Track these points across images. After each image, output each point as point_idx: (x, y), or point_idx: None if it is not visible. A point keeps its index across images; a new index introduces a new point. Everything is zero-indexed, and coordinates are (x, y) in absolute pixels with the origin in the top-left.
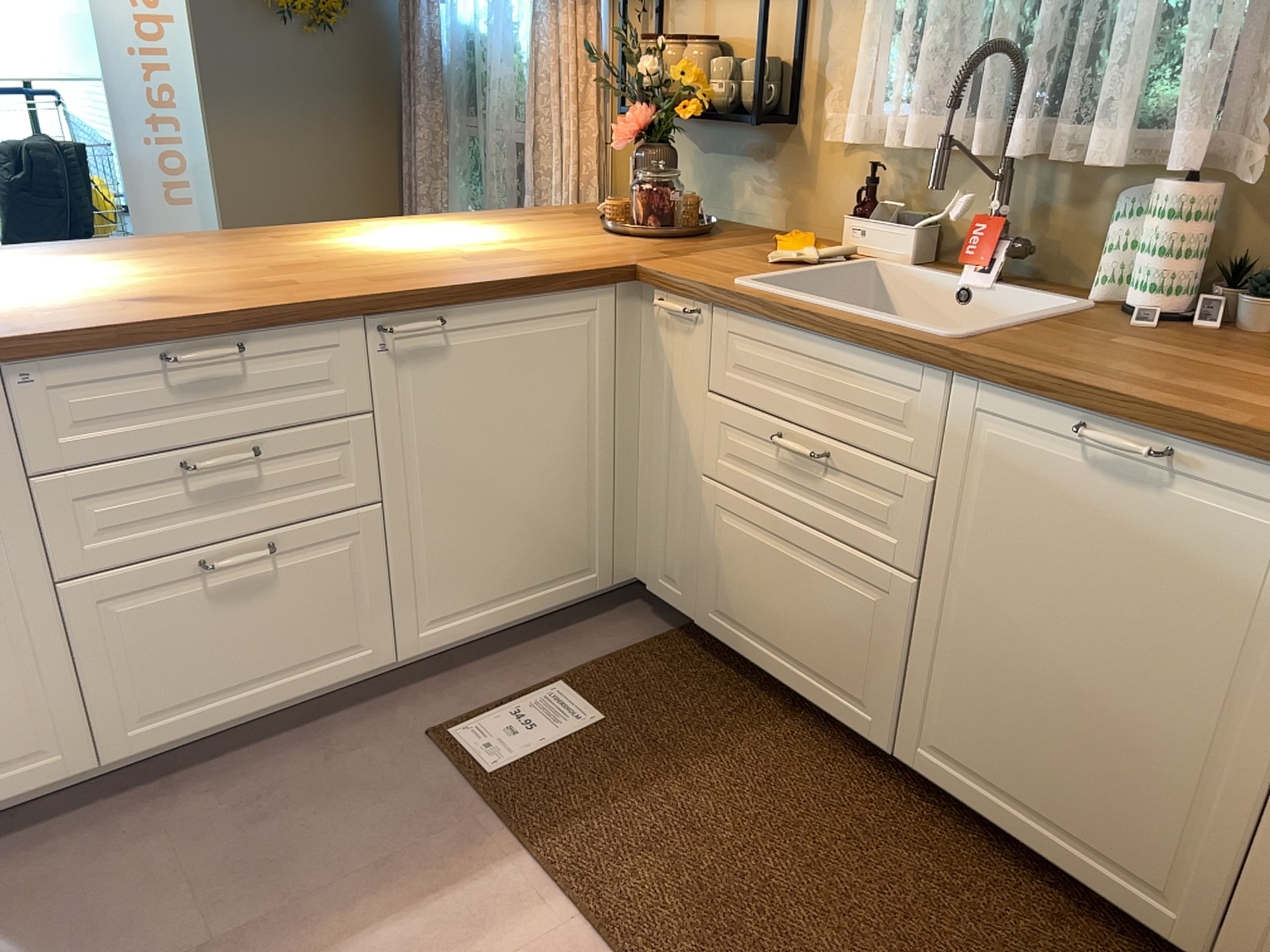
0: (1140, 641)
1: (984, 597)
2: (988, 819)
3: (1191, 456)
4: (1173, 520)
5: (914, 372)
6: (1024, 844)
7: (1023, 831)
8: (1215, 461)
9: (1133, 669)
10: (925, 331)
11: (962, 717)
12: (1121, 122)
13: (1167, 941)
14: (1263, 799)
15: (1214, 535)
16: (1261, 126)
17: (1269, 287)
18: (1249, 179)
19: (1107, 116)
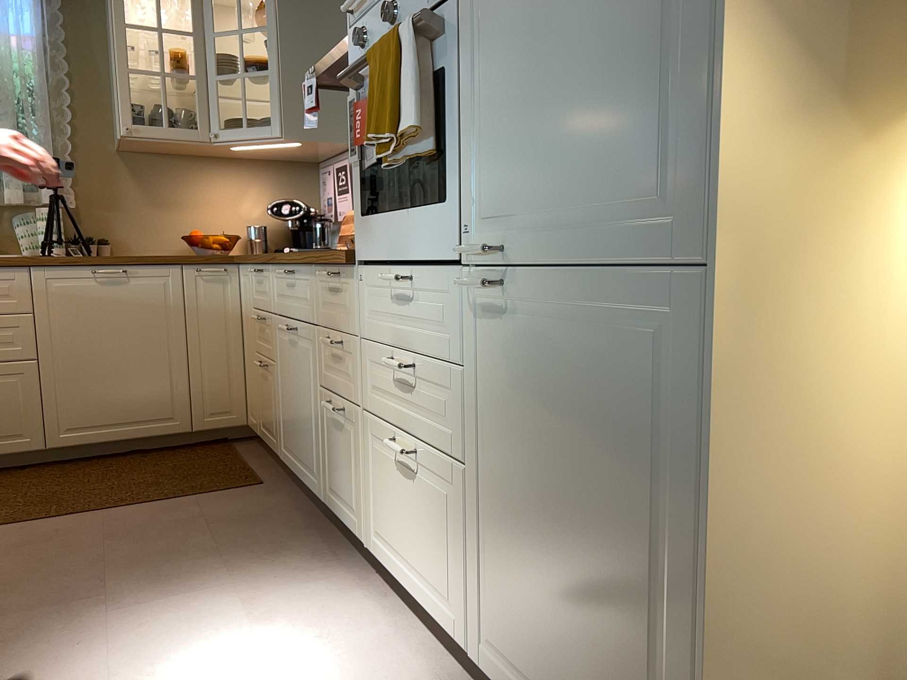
0: (136, 335)
1: (73, 350)
2: (102, 442)
3: (132, 270)
4: (133, 291)
5: (10, 272)
6: (120, 440)
7: (118, 434)
8: (139, 269)
9: (137, 346)
10: (5, 257)
11: (77, 406)
12: (20, 186)
13: (178, 433)
14: (187, 364)
15: (147, 291)
16: (67, 188)
17: (93, 240)
18: (73, 205)
19: (10, 184)
